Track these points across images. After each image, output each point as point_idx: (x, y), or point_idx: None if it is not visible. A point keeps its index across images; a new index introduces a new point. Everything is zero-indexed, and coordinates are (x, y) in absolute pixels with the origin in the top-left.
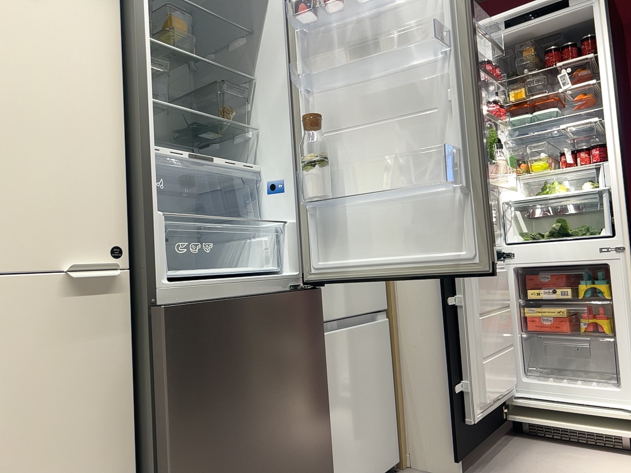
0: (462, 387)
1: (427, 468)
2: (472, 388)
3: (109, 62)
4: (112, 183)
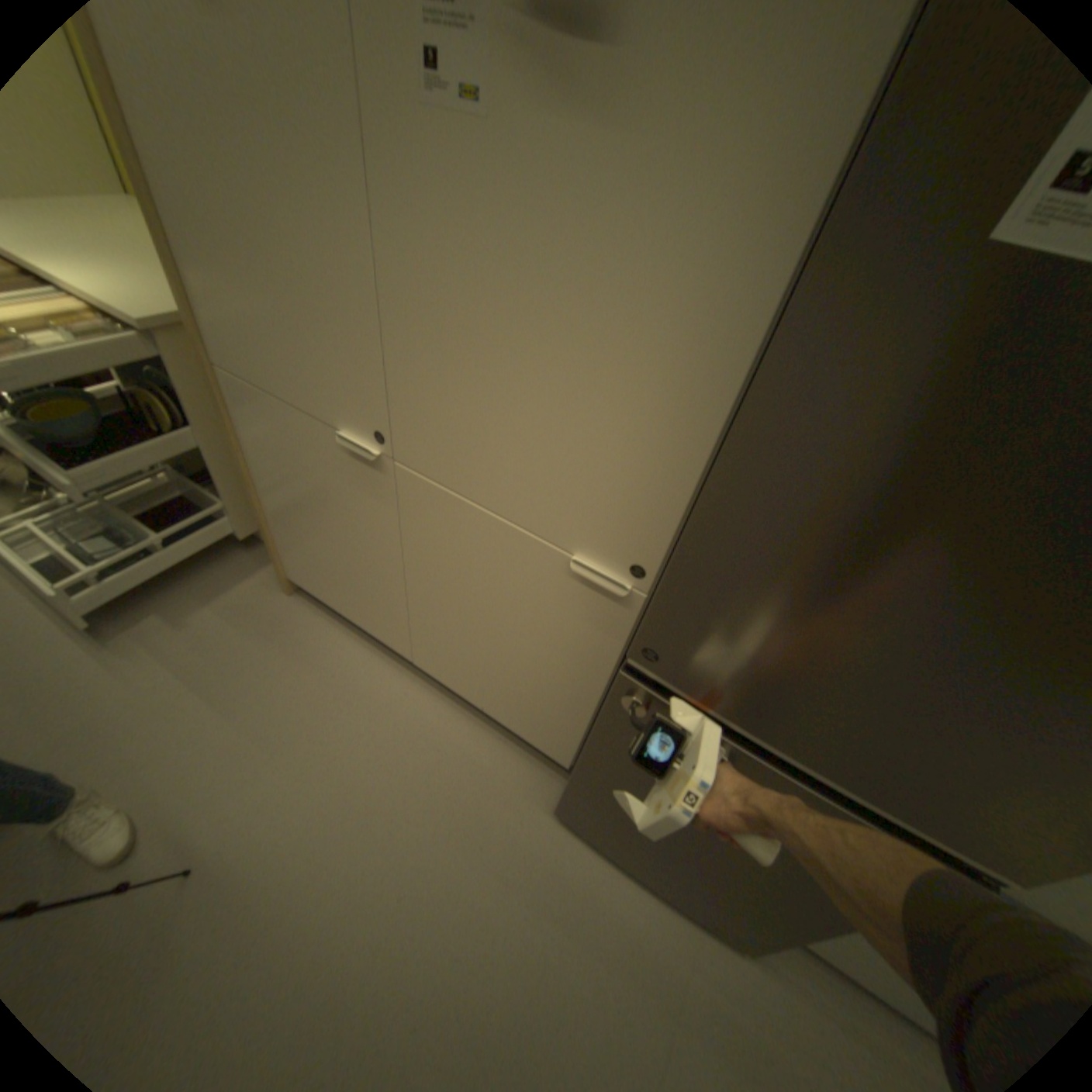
0: None
1: None
2: None
3: (768, 261)
4: (672, 491)
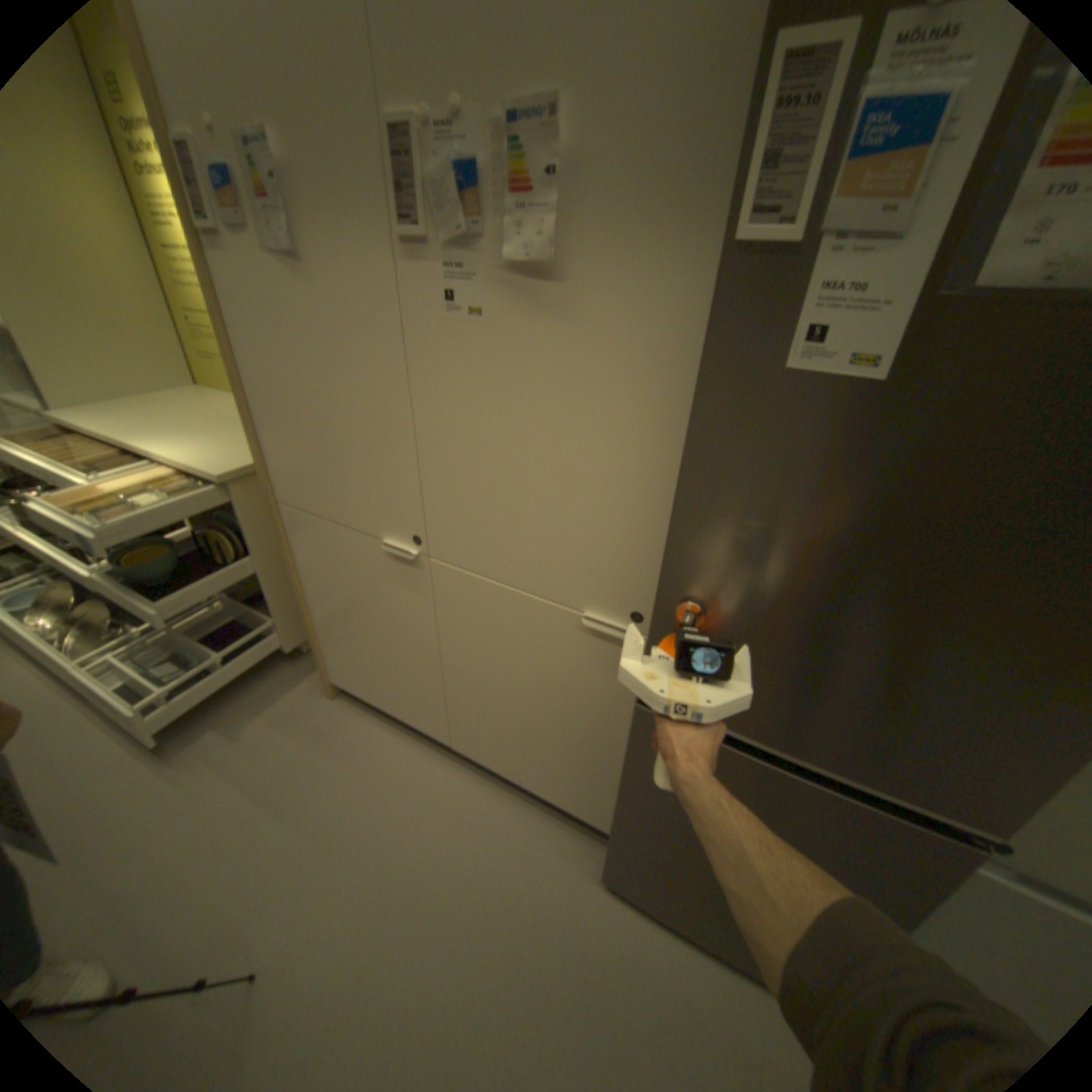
0: None
1: None
2: None
3: (679, 386)
4: (650, 547)
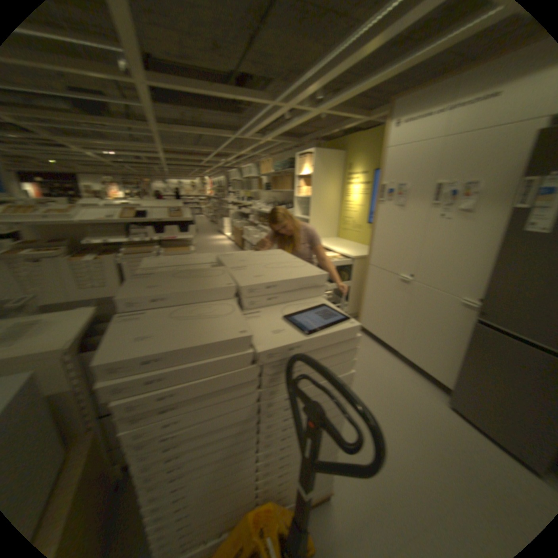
0: None
1: None
2: None
3: (503, 237)
4: (489, 279)
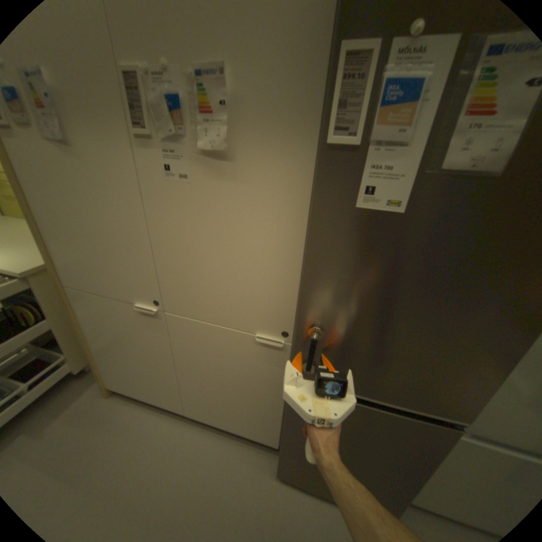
0: None
1: None
2: None
3: (299, 215)
4: (289, 297)
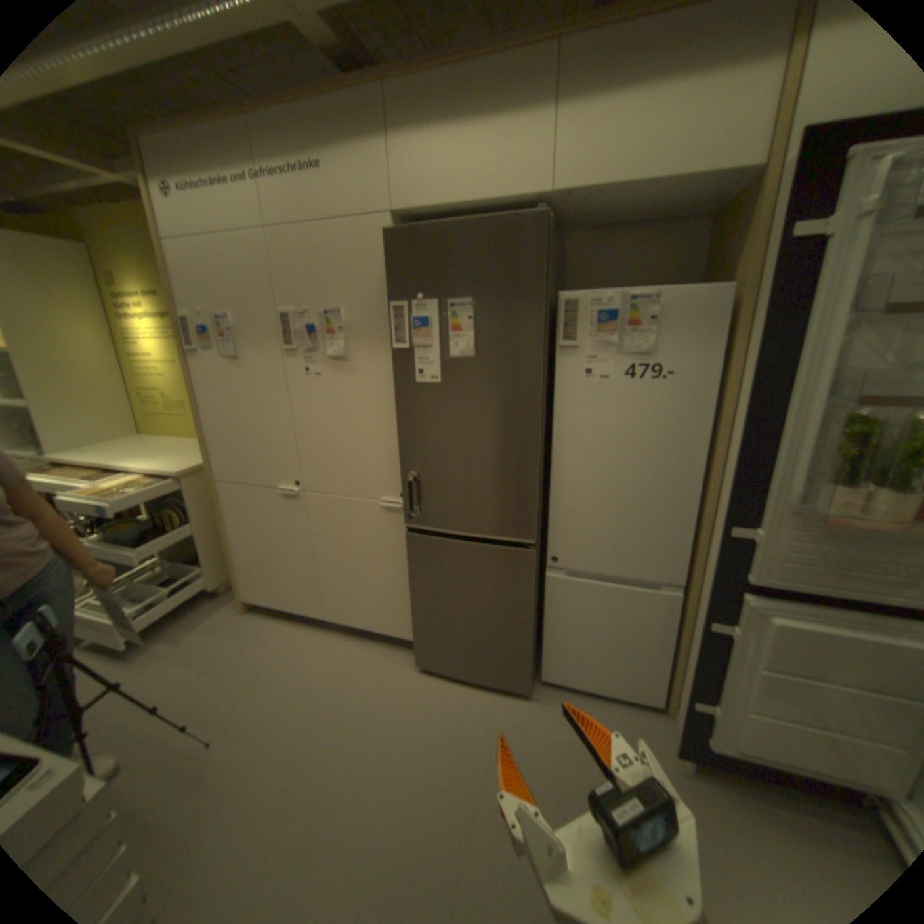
0: (713, 712)
1: (681, 738)
2: (723, 723)
3: (397, 394)
4: (401, 460)
